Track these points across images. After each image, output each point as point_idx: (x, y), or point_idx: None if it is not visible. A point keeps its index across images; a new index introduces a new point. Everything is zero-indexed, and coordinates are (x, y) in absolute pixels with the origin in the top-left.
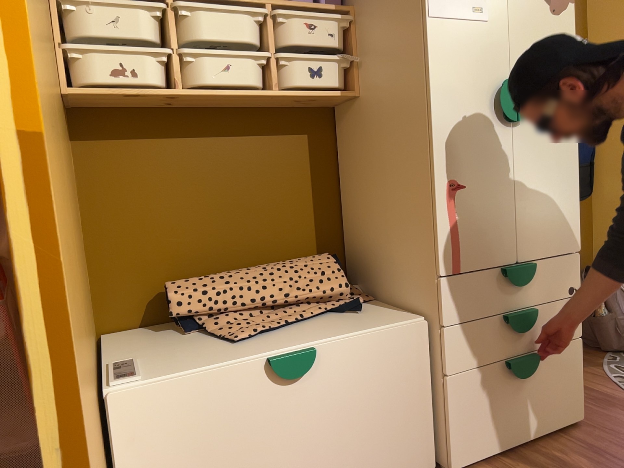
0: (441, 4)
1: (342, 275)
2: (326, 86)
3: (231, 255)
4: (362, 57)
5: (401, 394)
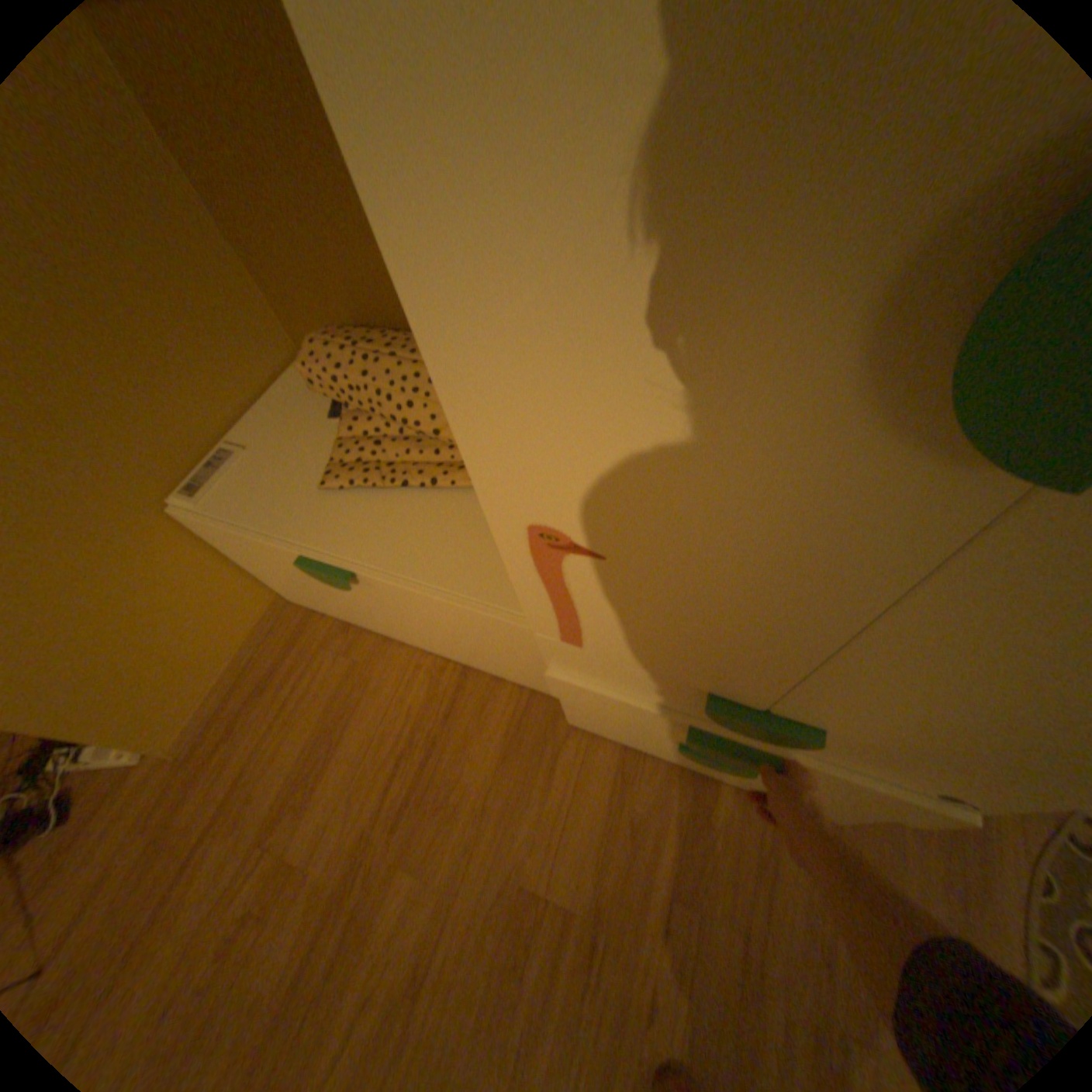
0: None
1: None
2: None
3: None
4: None
5: (503, 650)
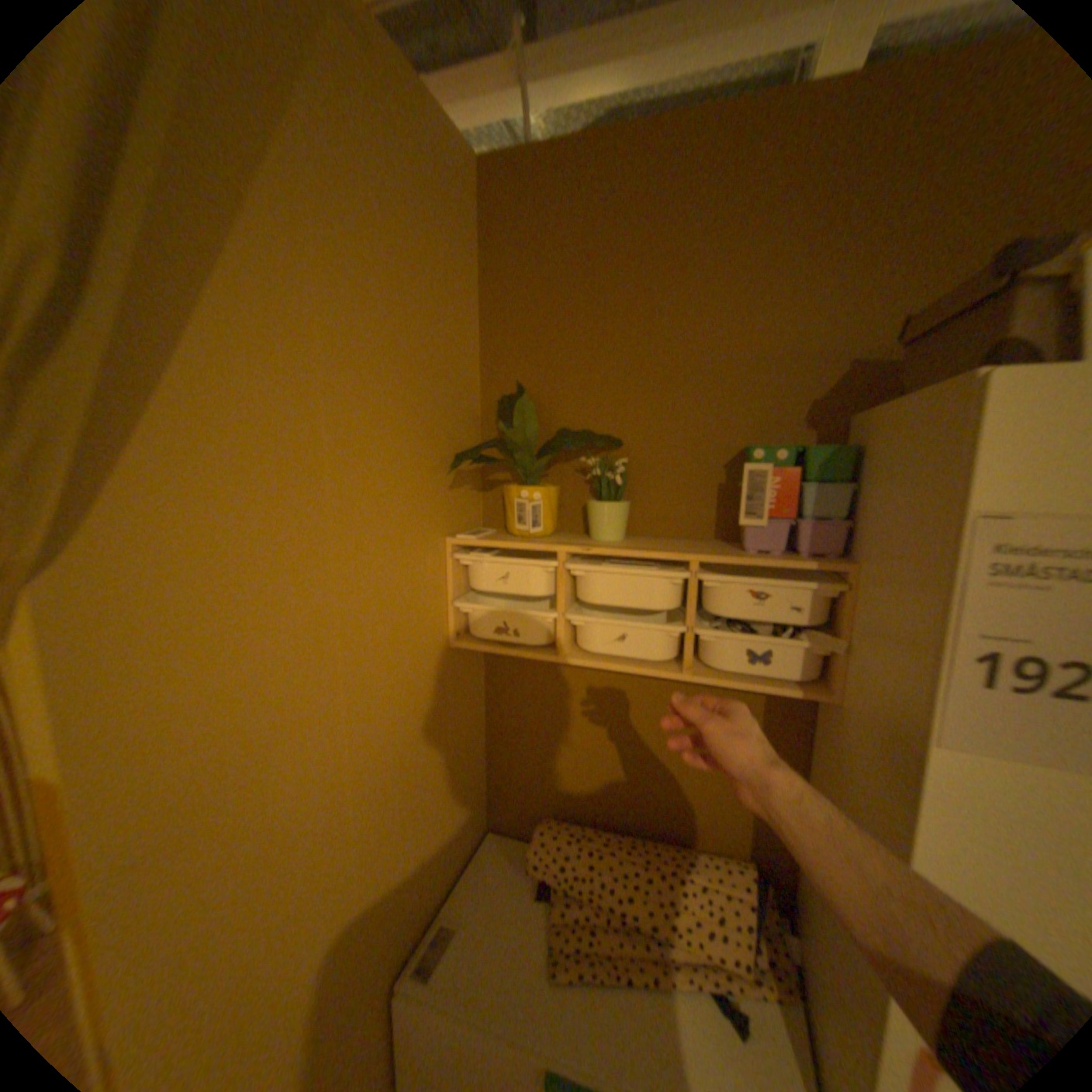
0: (980, 725)
1: (756, 930)
2: (774, 680)
3: (626, 809)
4: (854, 652)
5: None
